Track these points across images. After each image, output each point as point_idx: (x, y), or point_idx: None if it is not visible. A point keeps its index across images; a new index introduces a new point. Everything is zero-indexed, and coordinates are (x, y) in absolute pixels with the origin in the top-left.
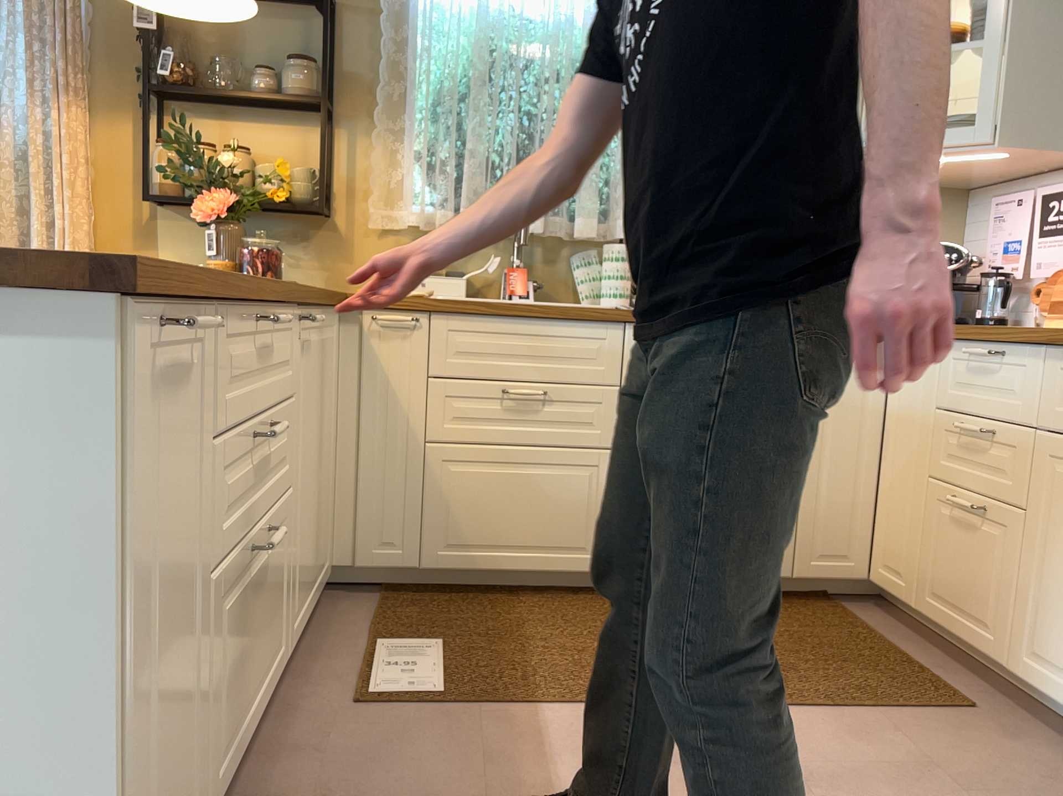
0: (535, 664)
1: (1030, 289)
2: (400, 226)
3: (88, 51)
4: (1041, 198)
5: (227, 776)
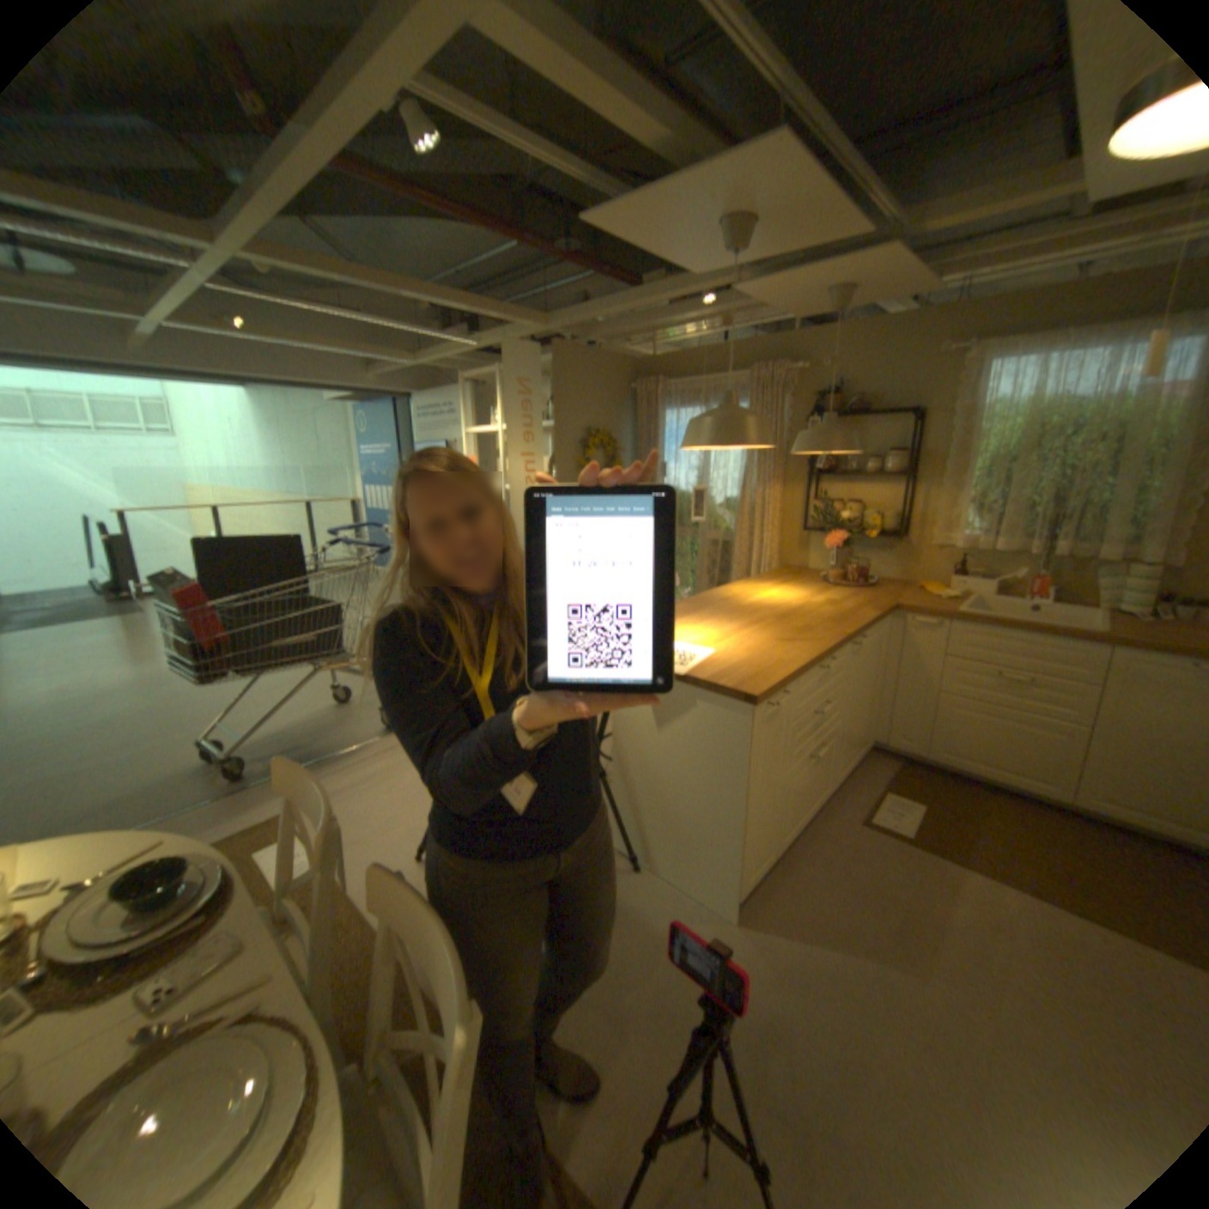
0: (982, 845)
1: None
2: (951, 544)
3: (782, 453)
4: None
5: (794, 838)
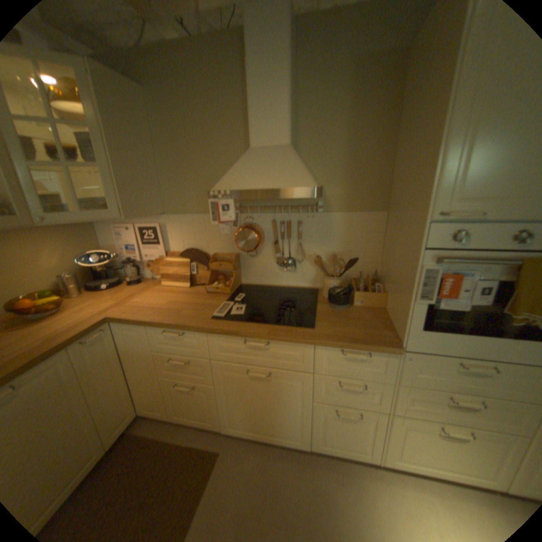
0: None
1: (142, 262)
2: None
3: None
4: (137, 228)
5: None
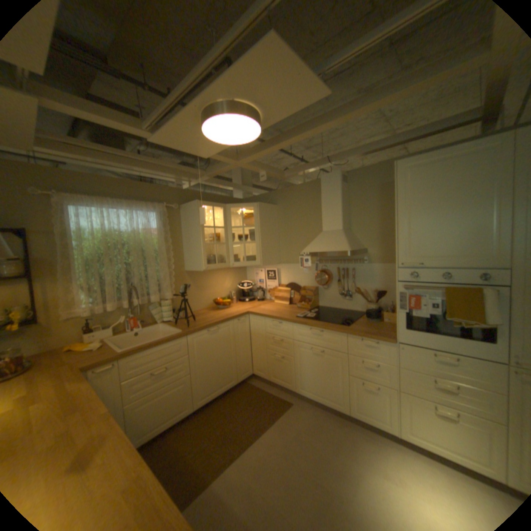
0: (195, 467)
1: (266, 290)
2: (76, 318)
3: None
4: (266, 271)
5: None
